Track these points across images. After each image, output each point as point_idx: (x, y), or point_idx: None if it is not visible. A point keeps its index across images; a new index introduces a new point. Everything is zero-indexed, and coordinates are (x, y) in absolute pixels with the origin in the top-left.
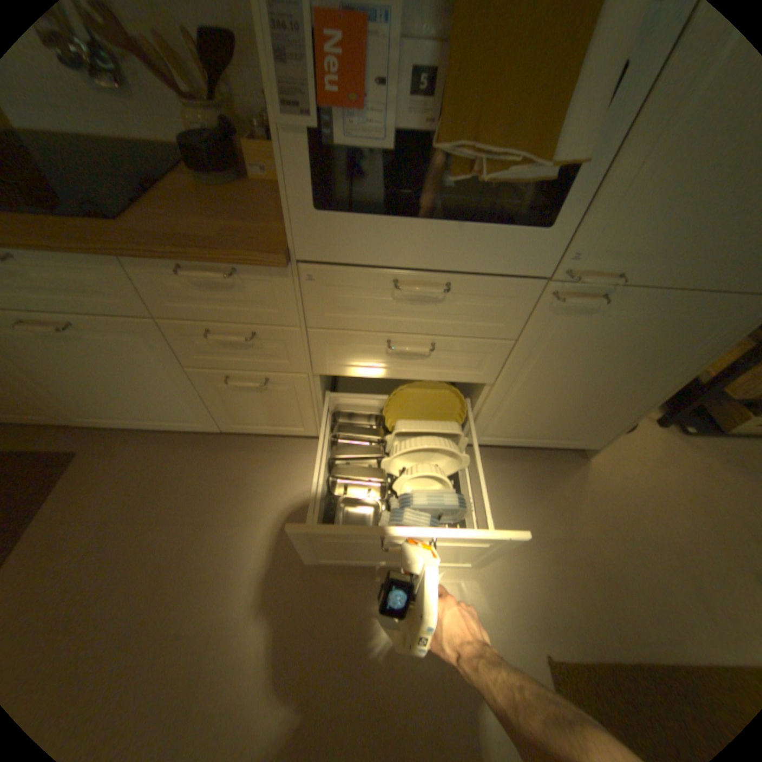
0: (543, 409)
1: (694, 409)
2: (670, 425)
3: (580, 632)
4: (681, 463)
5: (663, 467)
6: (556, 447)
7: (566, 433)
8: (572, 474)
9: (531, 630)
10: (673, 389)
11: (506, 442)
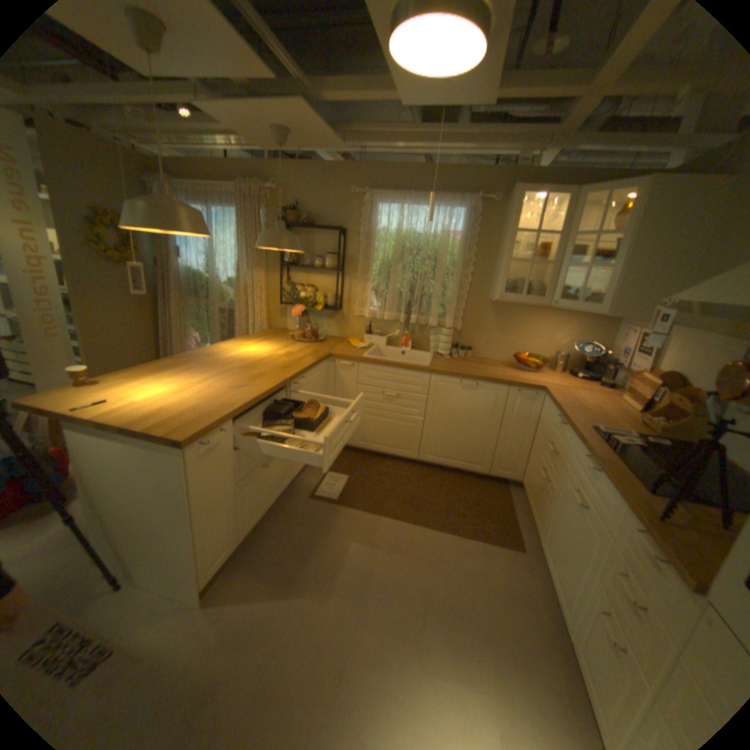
0: None
1: None
2: None
3: None
4: None
5: None
6: None
7: None
8: None
9: None
10: None
11: None
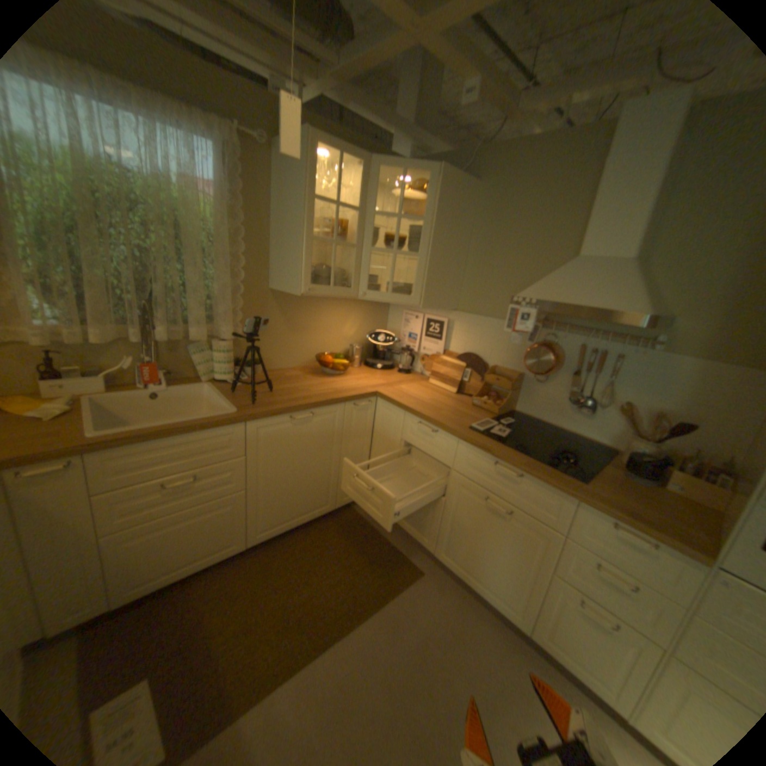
0: None
1: None
2: None
3: None
4: None
5: None
6: None
7: None
8: None
9: None
10: None
11: None
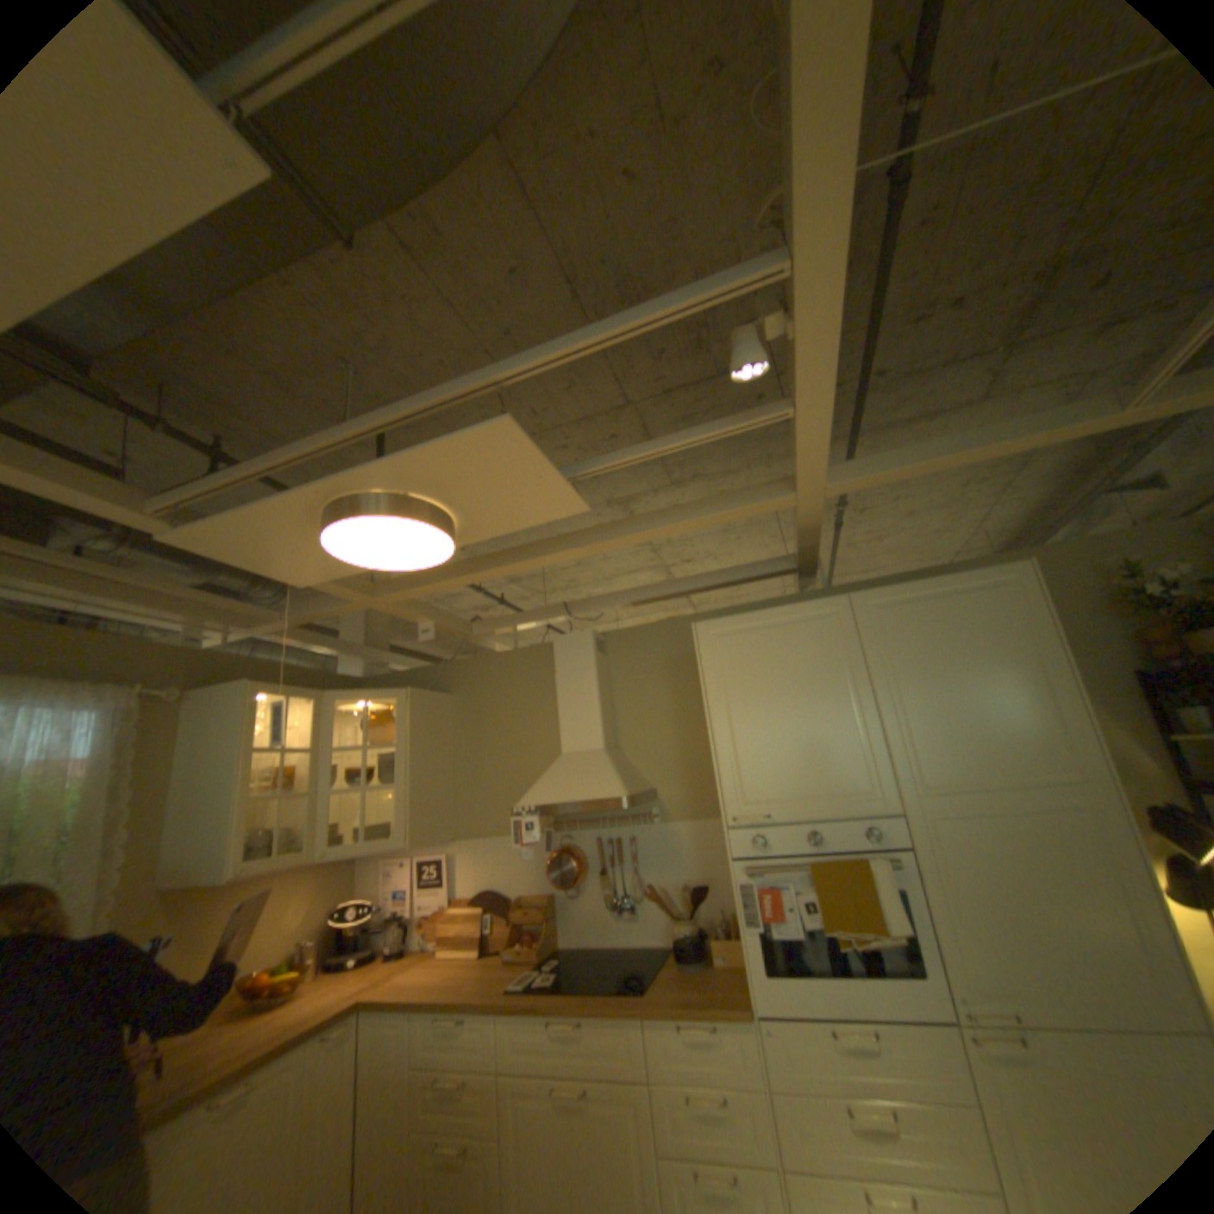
0: None
1: None
2: None
3: None
4: None
5: None
6: None
7: None
8: None
9: None
10: None
11: None
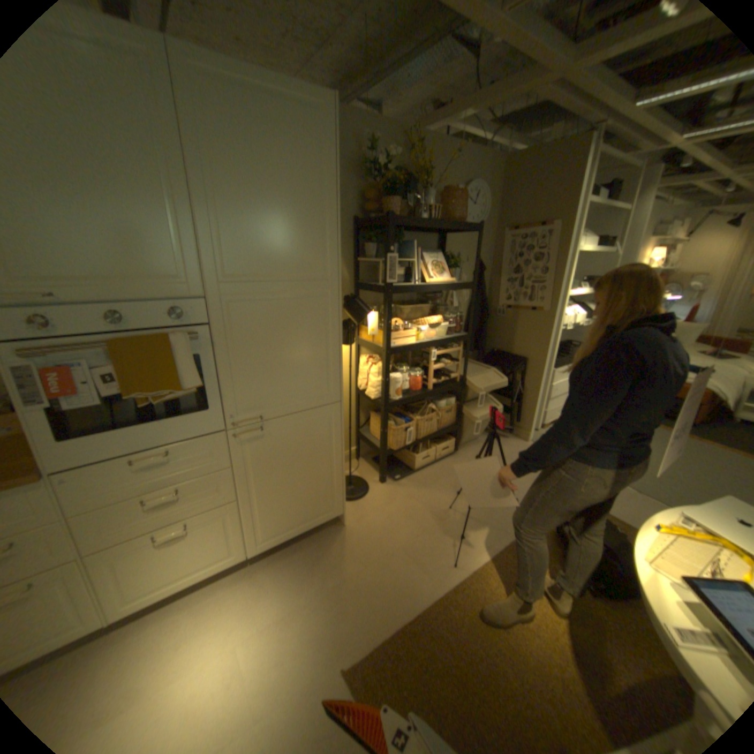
0: (281, 503)
1: (385, 464)
2: (384, 480)
3: (357, 639)
4: (395, 499)
5: (386, 506)
6: (320, 528)
7: (310, 512)
8: (334, 540)
9: (325, 661)
10: (340, 458)
11: (277, 540)
